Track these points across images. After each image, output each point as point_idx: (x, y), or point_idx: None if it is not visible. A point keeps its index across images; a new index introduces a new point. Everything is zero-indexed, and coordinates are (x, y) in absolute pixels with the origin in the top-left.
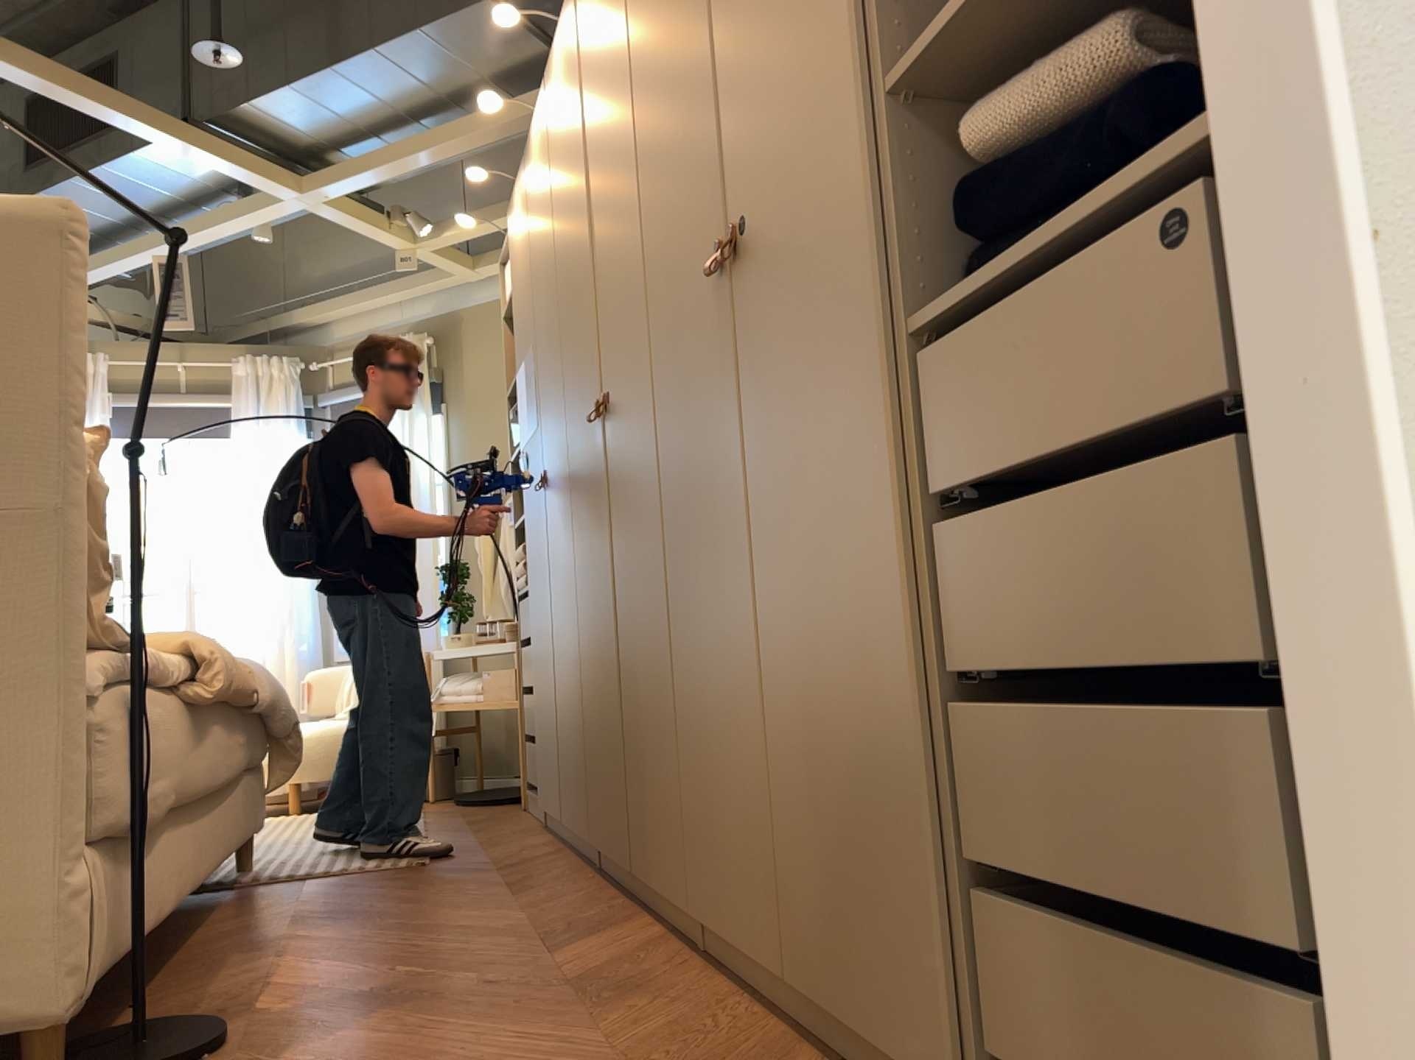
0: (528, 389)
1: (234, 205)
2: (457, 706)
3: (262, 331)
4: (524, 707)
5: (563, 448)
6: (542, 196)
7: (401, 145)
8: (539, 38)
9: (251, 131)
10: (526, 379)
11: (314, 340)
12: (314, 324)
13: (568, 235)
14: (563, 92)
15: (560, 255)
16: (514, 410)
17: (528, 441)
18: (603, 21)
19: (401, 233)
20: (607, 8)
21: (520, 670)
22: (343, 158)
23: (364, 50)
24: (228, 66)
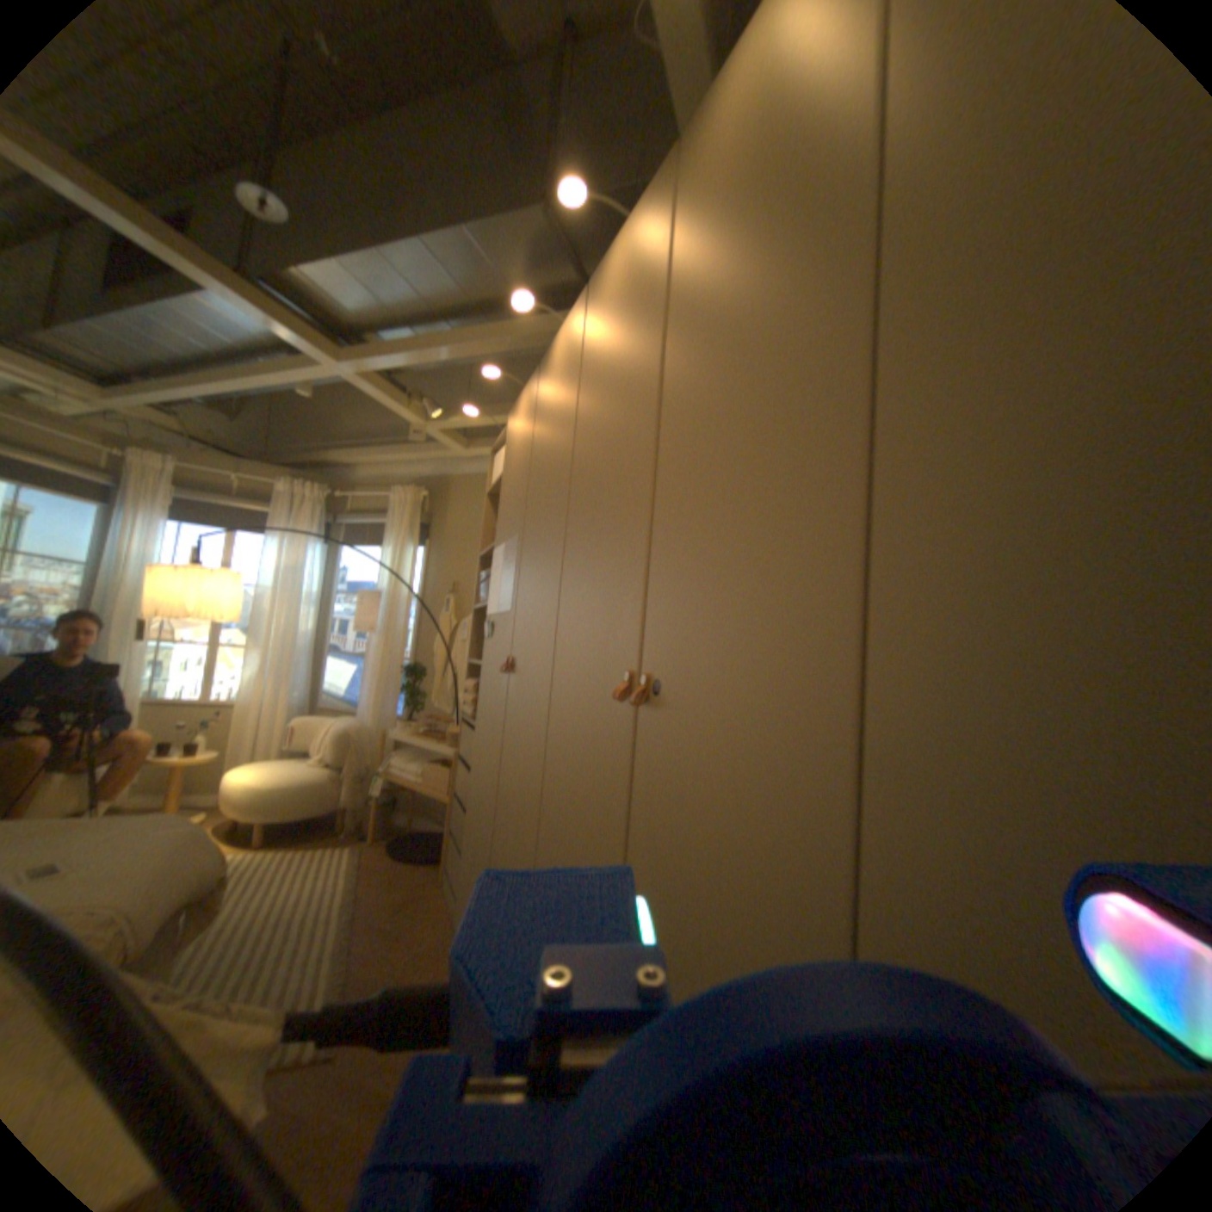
0: (504, 569)
1: (280, 360)
2: (400, 780)
3: (305, 460)
4: (452, 806)
5: (538, 659)
6: (554, 402)
7: (427, 336)
8: (567, 262)
9: (295, 296)
10: (503, 559)
11: (342, 473)
12: (344, 463)
13: (592, 449)
14: (613, 293)
15: (572, 467)
16: (484, 573)
17: (495, 612)
18: (736, 169)
19: (416, 410)
20: (756, 143)
21: (454, 774)
22: (377, 339)
23: (404, 234)
24: (270, 217)
